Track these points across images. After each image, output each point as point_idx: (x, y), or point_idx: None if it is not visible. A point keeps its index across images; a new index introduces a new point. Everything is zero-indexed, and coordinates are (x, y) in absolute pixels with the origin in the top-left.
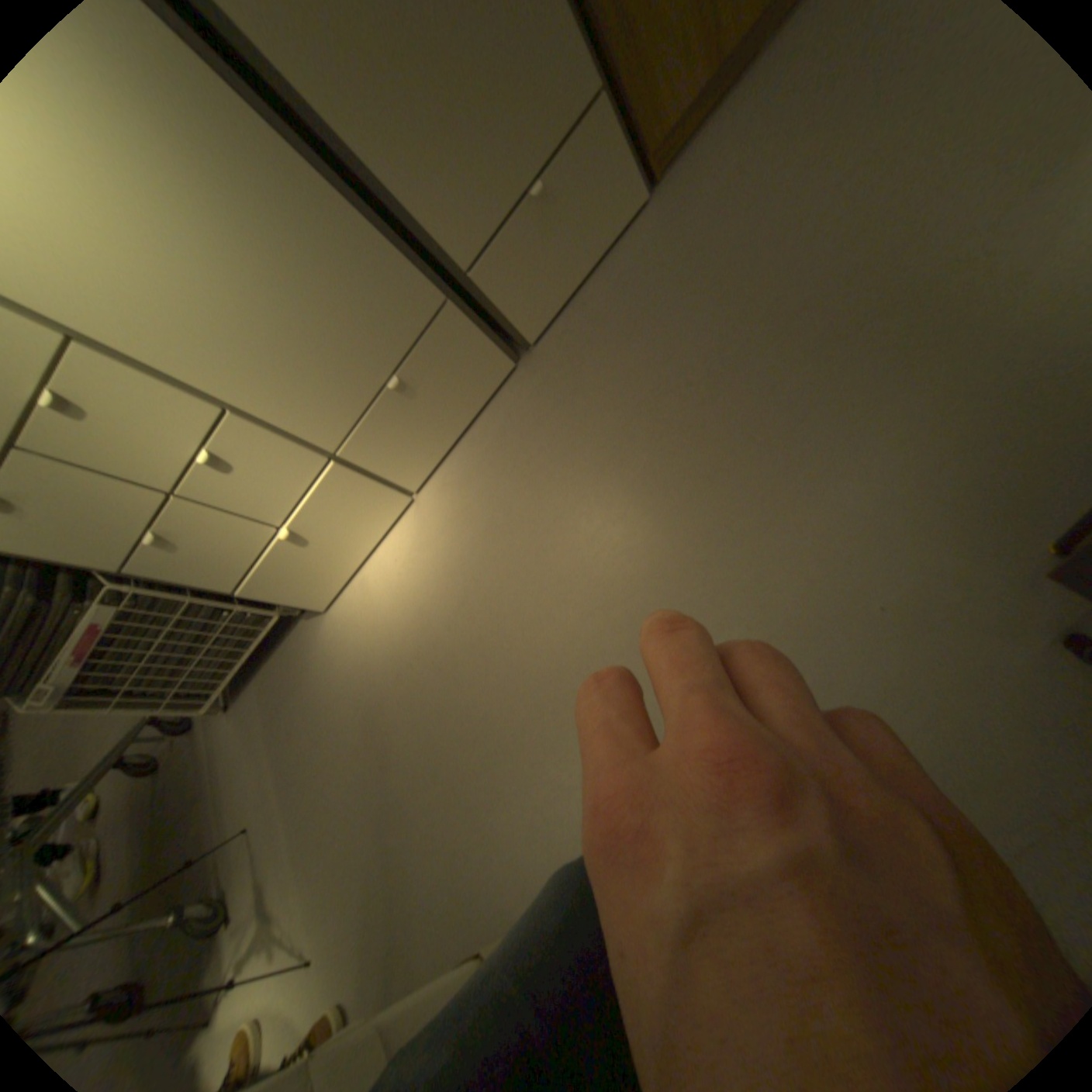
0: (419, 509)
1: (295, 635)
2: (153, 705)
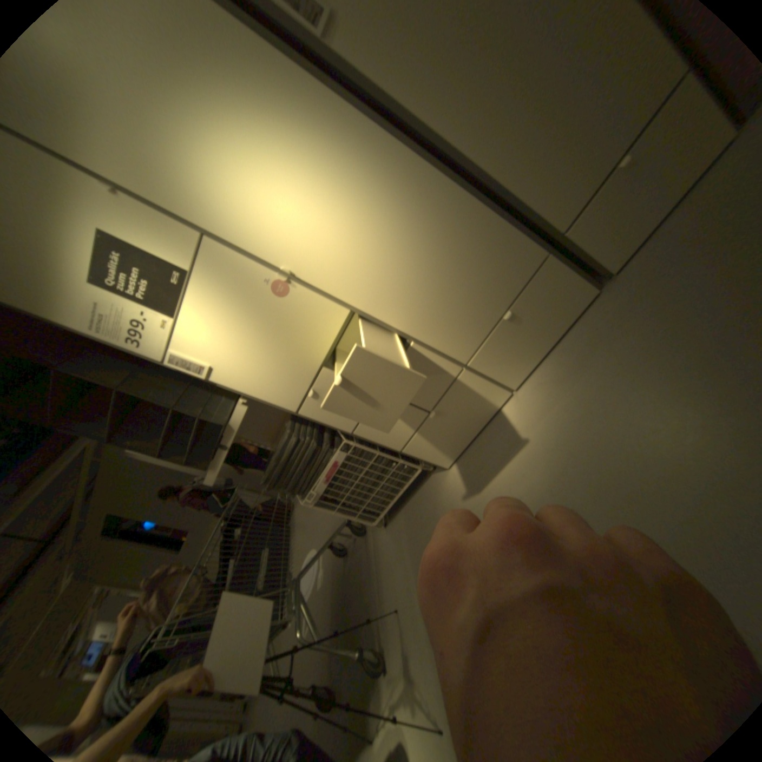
0: (518, 401)
1: (428, 483)
2: (352, 513)
